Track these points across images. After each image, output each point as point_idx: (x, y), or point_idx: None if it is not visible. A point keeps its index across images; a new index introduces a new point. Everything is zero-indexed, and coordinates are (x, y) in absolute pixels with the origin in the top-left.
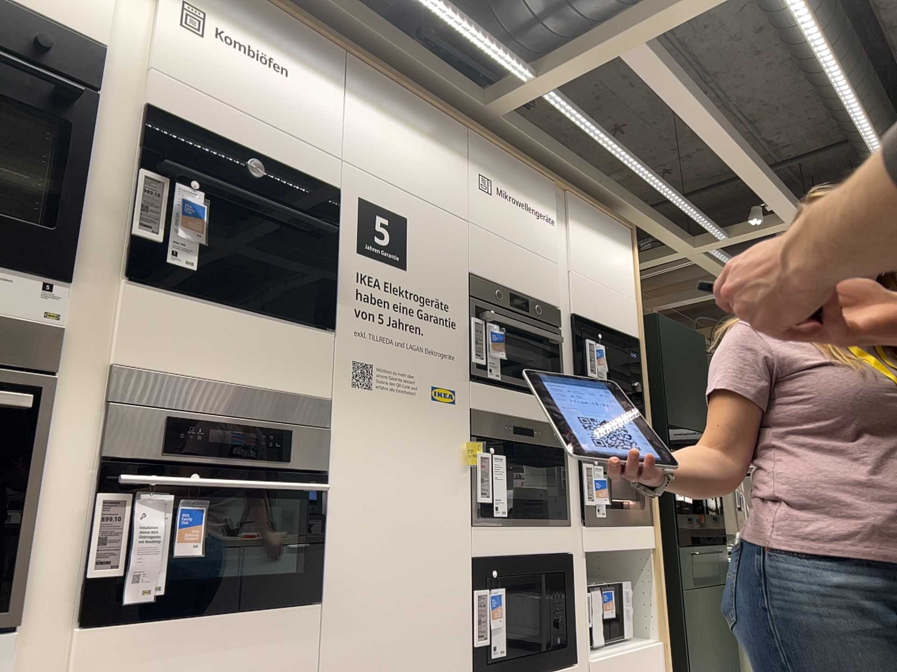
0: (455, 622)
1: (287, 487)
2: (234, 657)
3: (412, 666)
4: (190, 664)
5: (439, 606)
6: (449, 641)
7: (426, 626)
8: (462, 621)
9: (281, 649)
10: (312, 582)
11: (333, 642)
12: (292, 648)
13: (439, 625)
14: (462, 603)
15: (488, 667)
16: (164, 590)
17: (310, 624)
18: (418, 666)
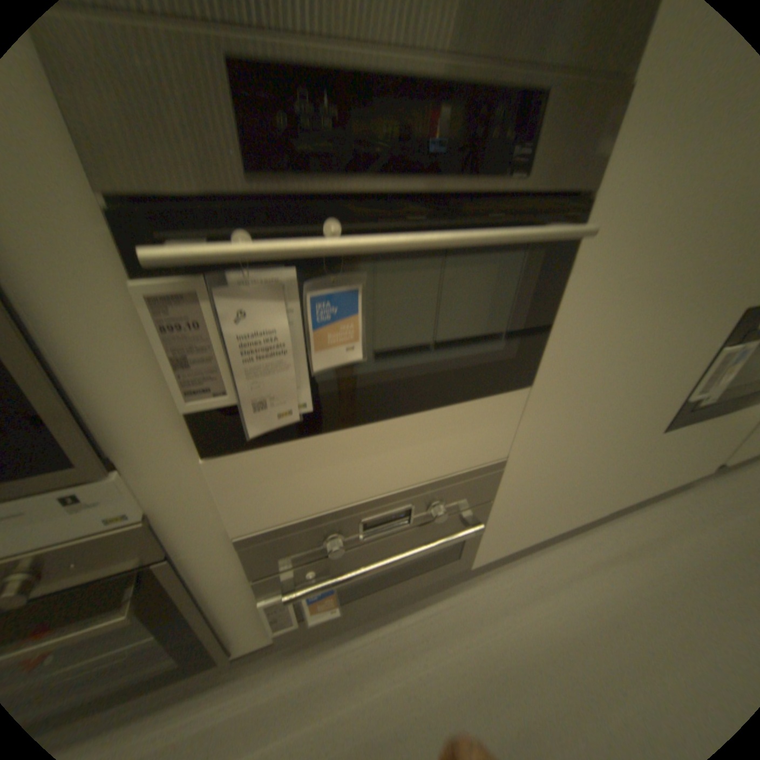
0: (683, 380)
1: (522, 234)
2: (417, 449)
3: (615, 424)
4: (364, 462)
5: (674, 368)
6: (667, 397)
7: (649, 388)
8: (692, 378)
9: (474, 434)
10: (527, 362)
11: (537, 417)
12: (487, 430)
13: (664, 385)
14: (702, 361)
15: (692, 412)
16: (313, 402)
17: (514, 406)
18: (622, 422)
